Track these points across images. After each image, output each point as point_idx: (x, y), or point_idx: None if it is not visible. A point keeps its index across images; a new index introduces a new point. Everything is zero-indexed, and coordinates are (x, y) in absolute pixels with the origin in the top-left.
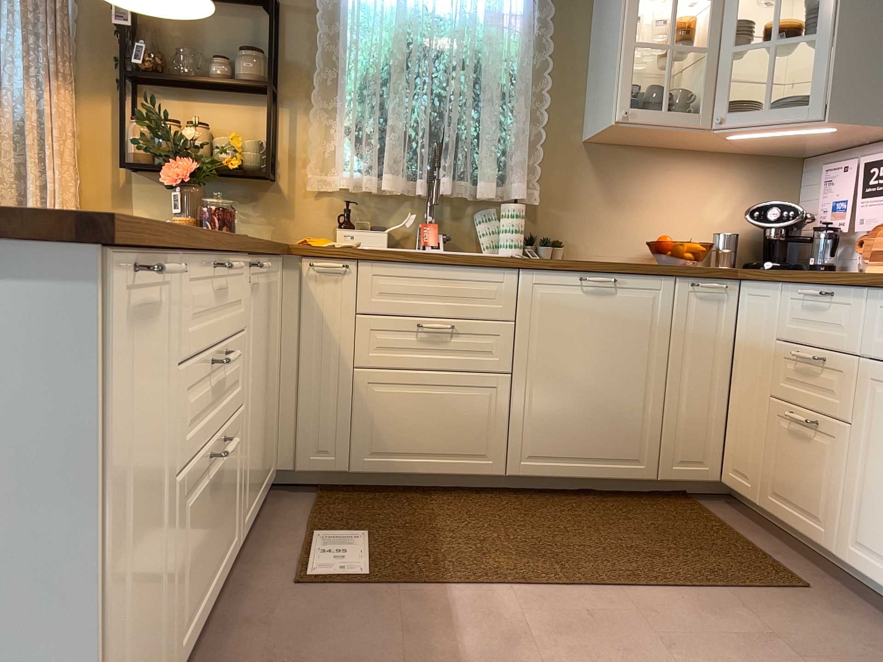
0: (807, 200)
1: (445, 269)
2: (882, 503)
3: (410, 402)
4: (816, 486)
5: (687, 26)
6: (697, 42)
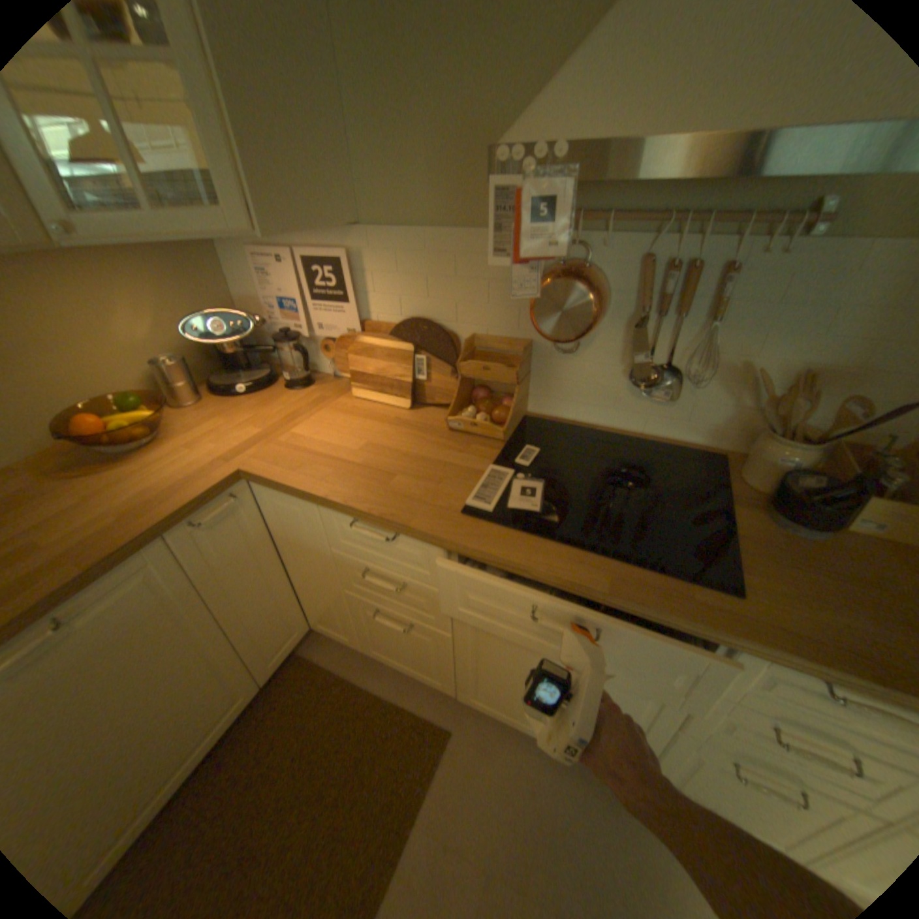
0: (235, 280)
1: None
2: (498, 687)
3: None
4: (423, 660)
5: None
6: None
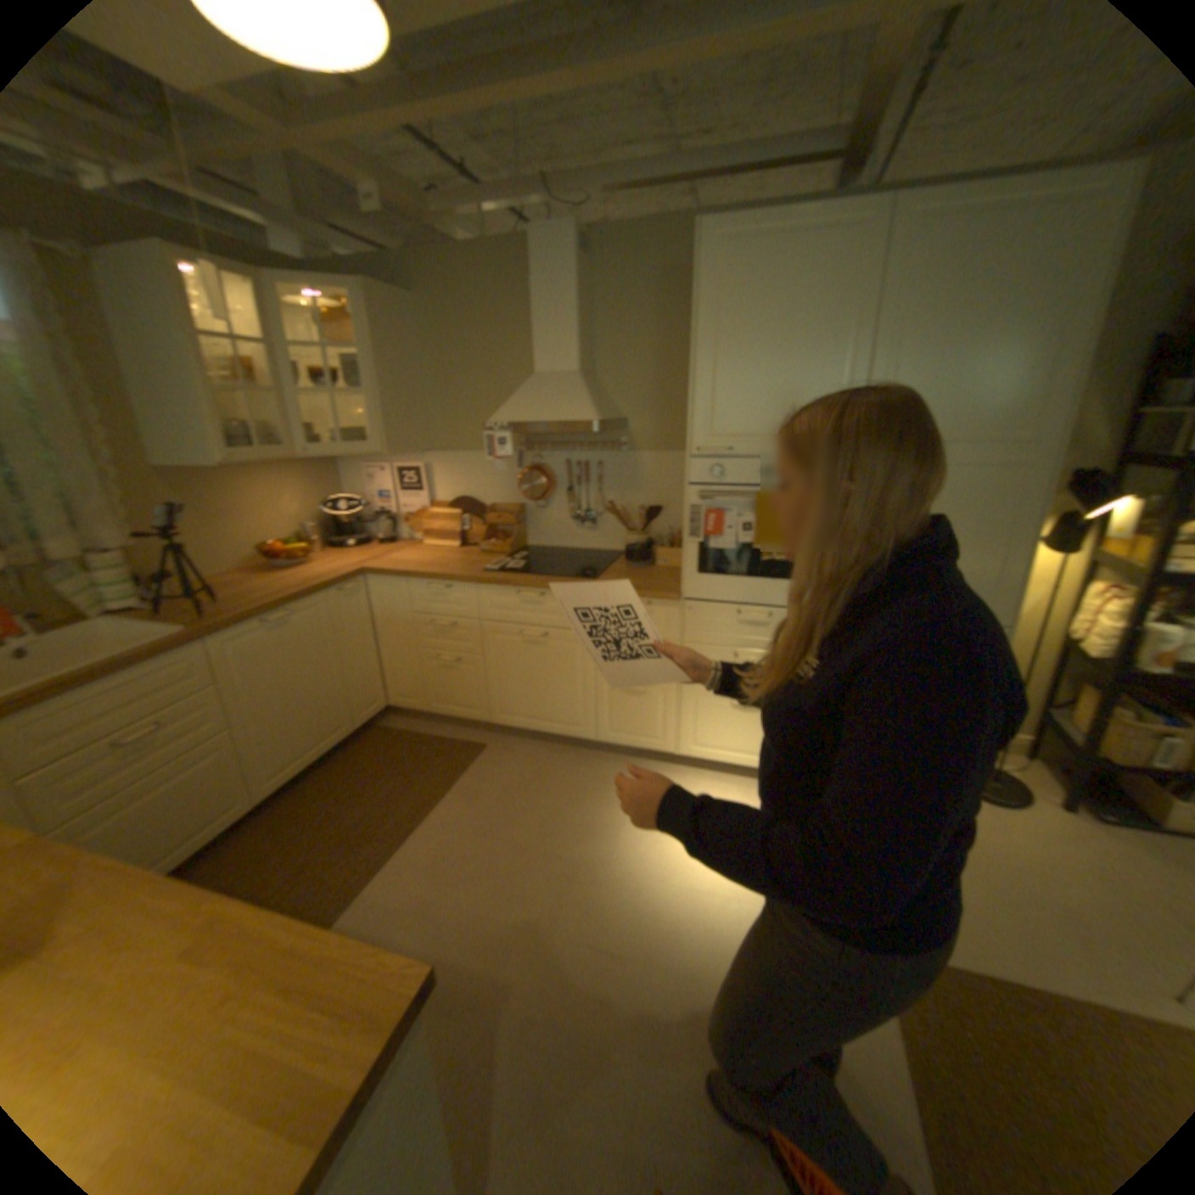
0: (349, 484)
1: (125, 677)
2: (512, 690)
3: (139, 819)
4: (469, 692)
5: (239, 360)
6: (250, 374)
